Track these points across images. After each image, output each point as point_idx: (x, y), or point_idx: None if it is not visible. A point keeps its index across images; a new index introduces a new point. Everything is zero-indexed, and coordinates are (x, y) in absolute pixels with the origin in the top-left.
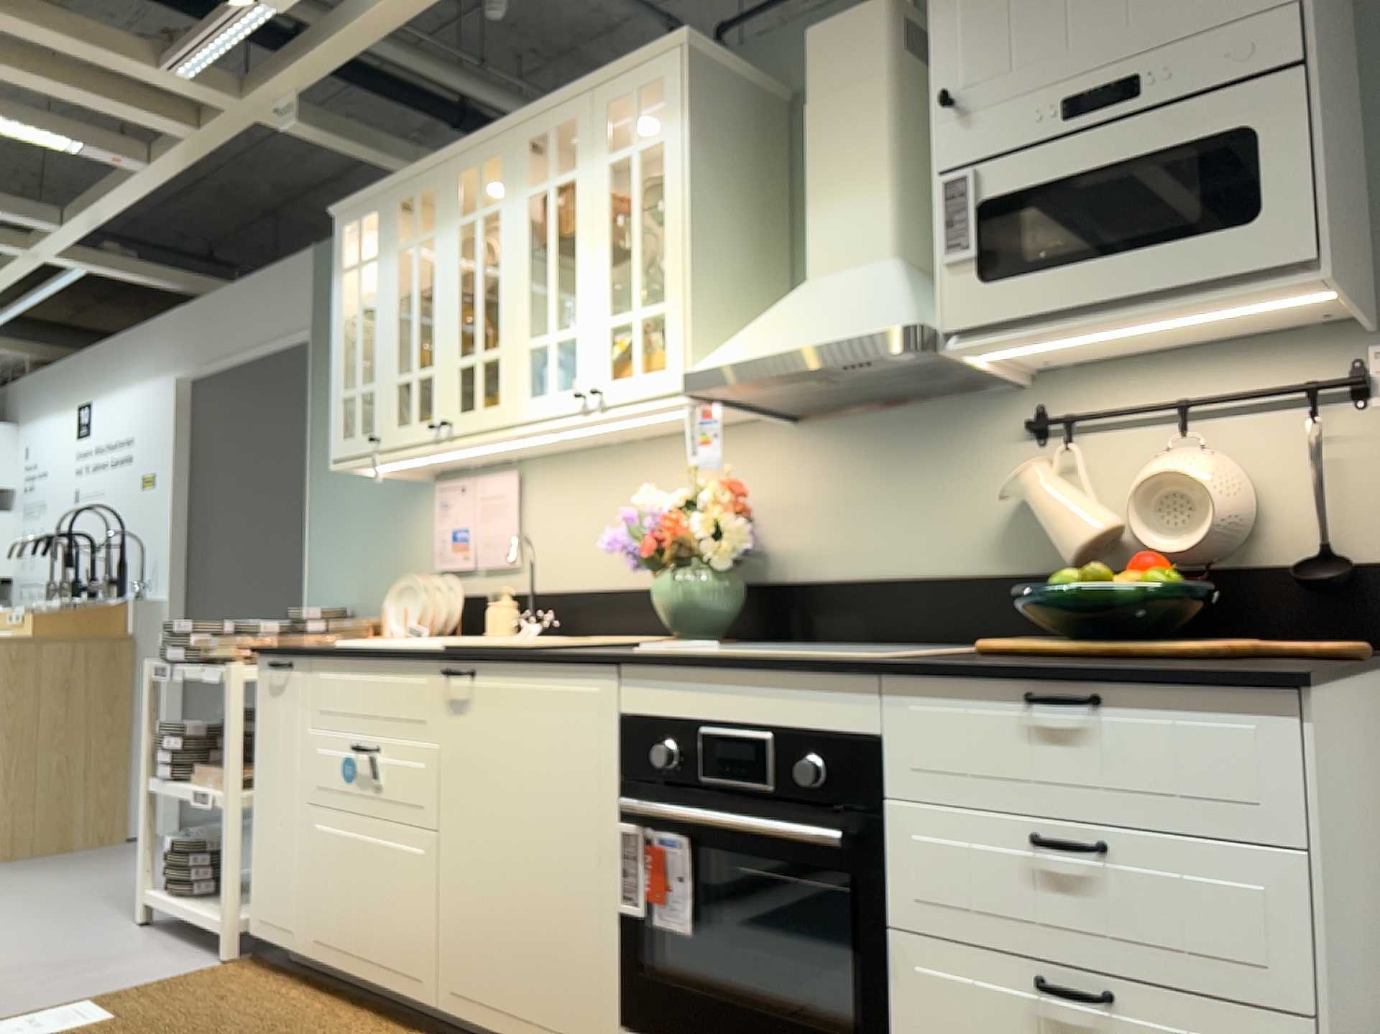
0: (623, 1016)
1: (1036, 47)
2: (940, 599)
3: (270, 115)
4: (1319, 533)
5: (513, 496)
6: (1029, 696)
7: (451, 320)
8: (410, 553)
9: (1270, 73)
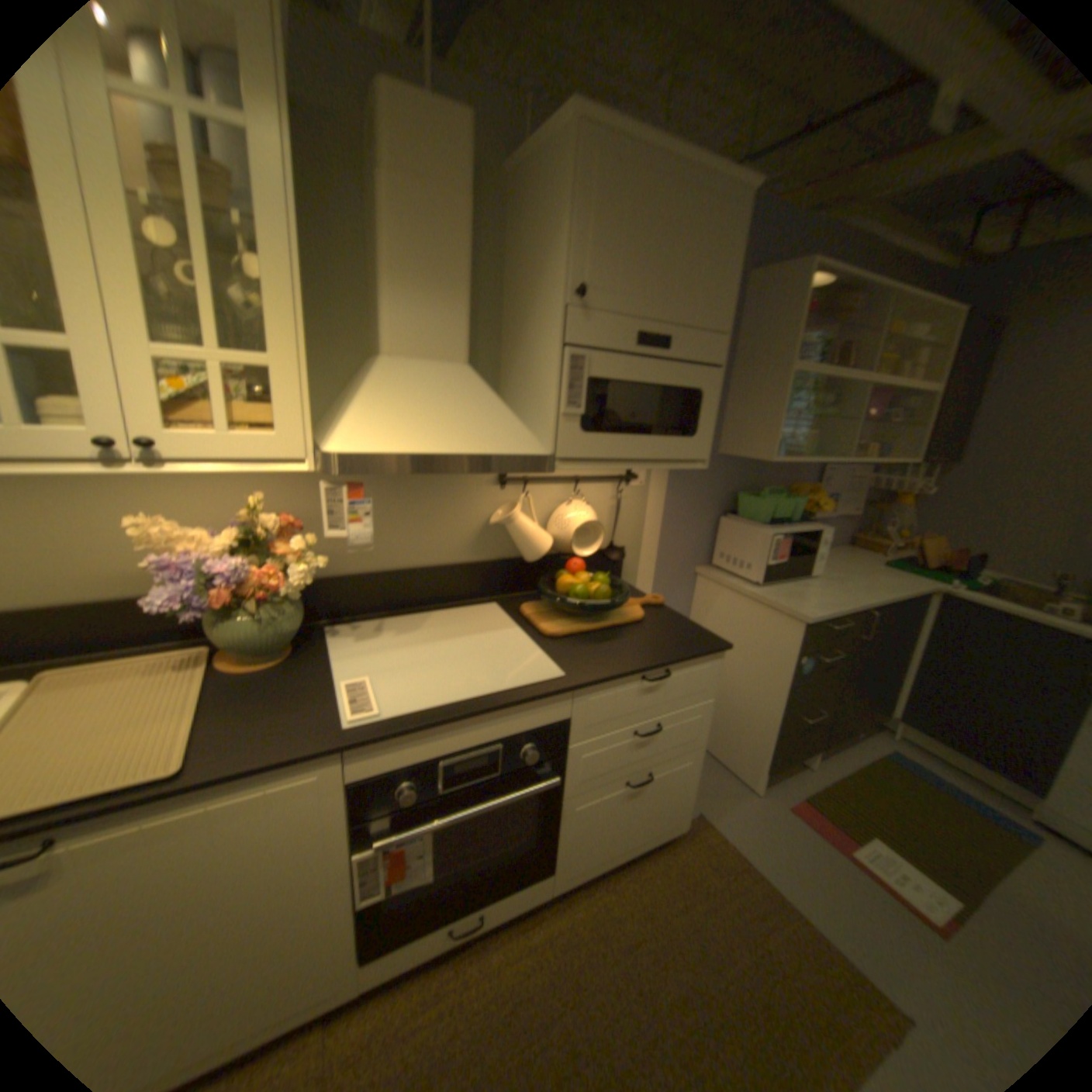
0: (357, 957)
1: (635, 284)
2: (440, 577)
3: None
4: (610, 536)
5: None
6: (651, 679)
7: None
8: None
9: (712, 364)
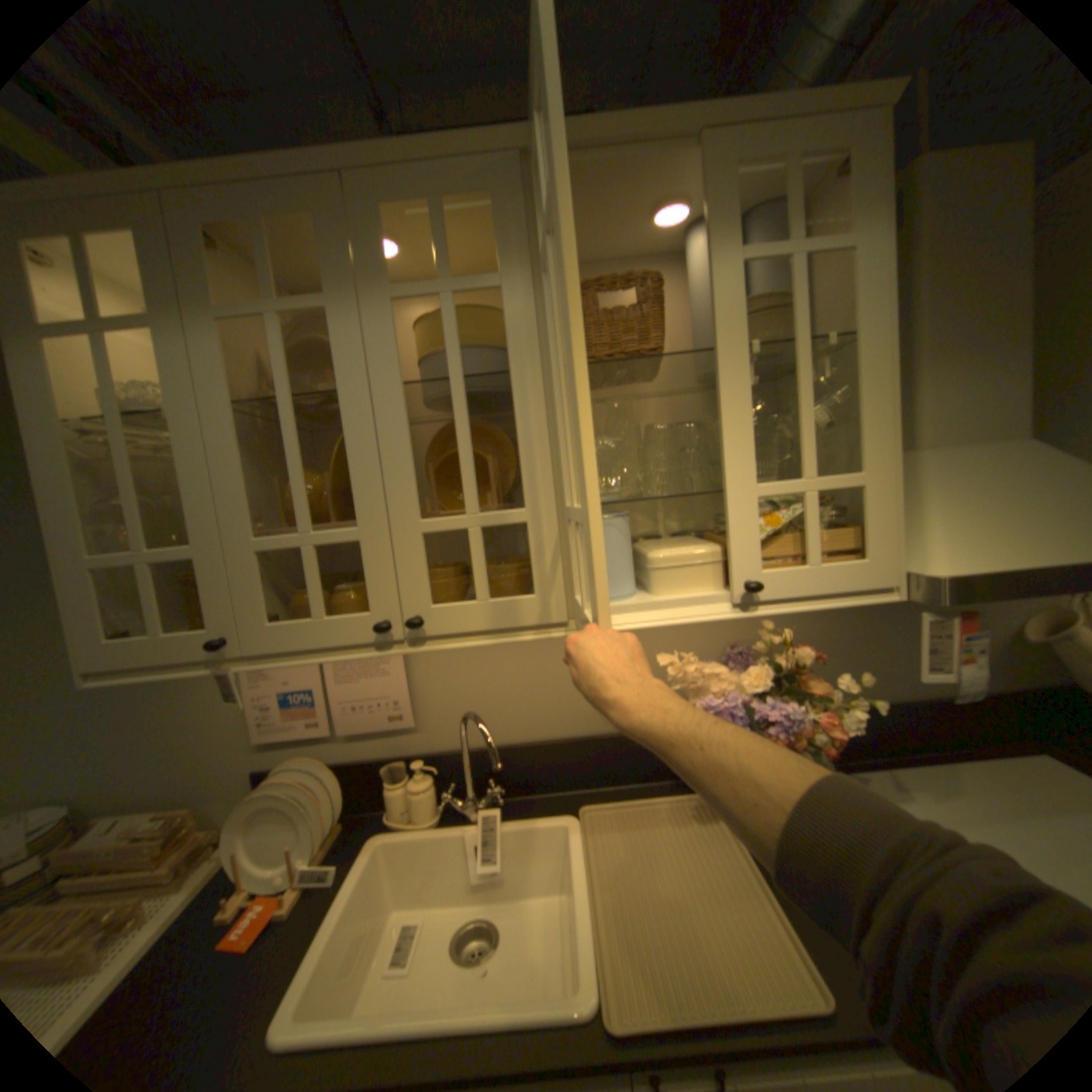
0: None
1: None
2: (951, 718)
3: None
4: None
5: None
6: None
7: (397, 456)
8: (189, 723)
9: None
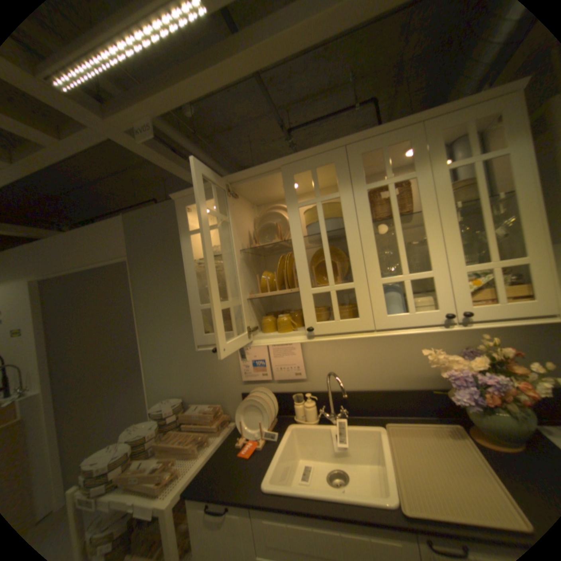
0: None
1: None
2: None
3: (120, 132)
4: None
5: (298, 344)
6: None
7: (302, 265)
8: (220, 371)
9: None
